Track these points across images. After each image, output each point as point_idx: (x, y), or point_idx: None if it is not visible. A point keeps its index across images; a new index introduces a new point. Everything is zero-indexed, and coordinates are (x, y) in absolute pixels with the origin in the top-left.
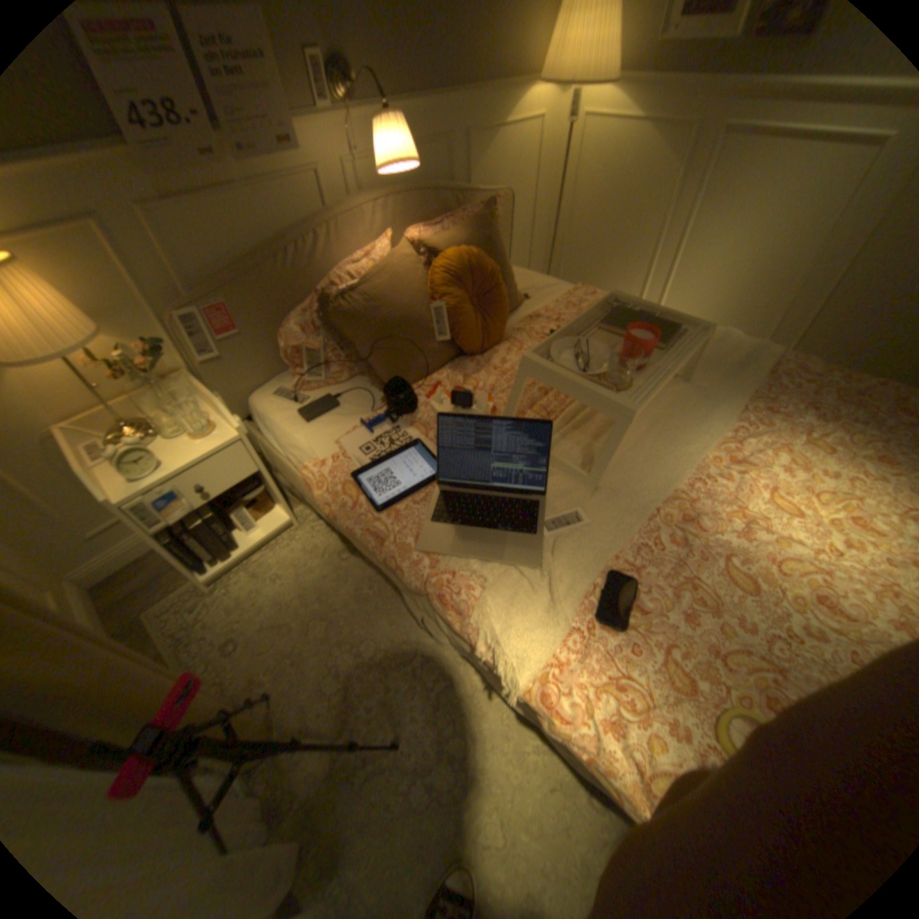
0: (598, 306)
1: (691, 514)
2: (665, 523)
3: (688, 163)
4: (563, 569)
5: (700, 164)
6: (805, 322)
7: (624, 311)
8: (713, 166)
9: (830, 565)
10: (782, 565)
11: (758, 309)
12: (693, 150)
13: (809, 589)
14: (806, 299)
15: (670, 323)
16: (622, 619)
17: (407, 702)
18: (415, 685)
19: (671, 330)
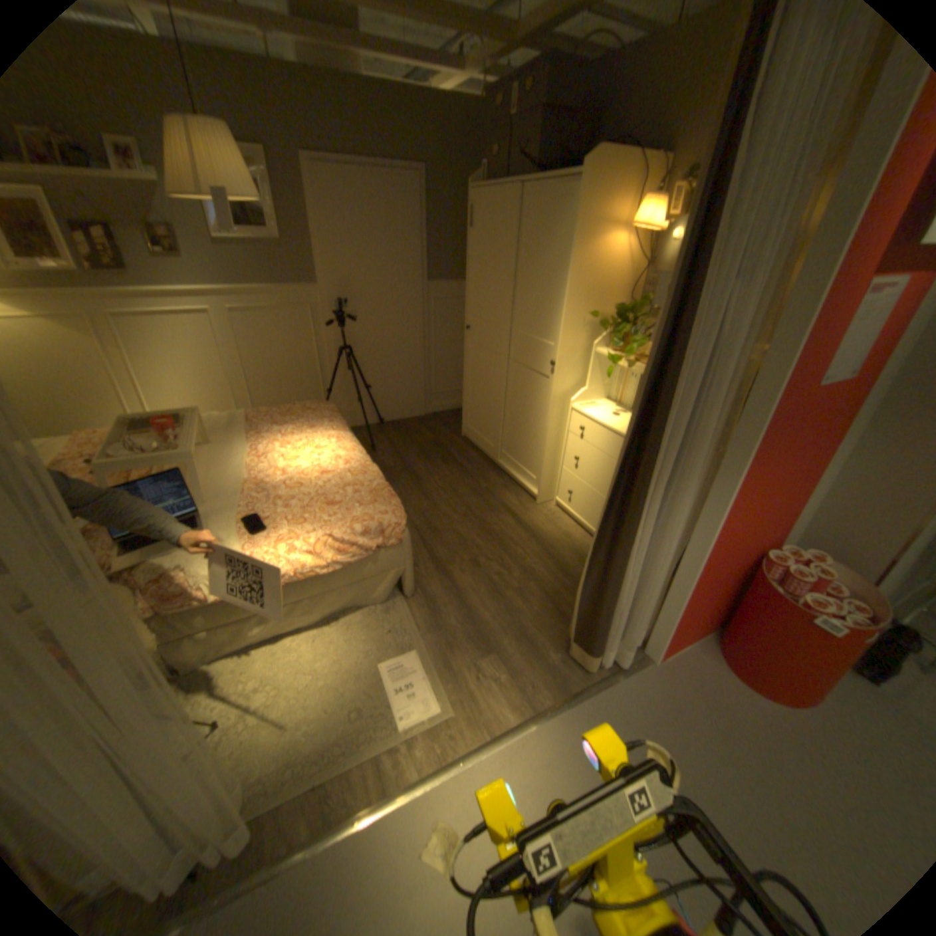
0: (116, 423)
1: (257, 481)
2: (249, 490)
3: (98, 337)
4: (219, 531)
5: (107, 336)
6: (247, 398)
7: (137, 420)
8: (118, 335)
9: (316, 462)
10: (303, 473)
11: (218, 402)
12: (95, 329)
13: (315, 472)
14: (236, 387)
15: (171, 414)
16: (262, 525)
17: (197, 709)
18: (194, 700)
19: (175, 417)
